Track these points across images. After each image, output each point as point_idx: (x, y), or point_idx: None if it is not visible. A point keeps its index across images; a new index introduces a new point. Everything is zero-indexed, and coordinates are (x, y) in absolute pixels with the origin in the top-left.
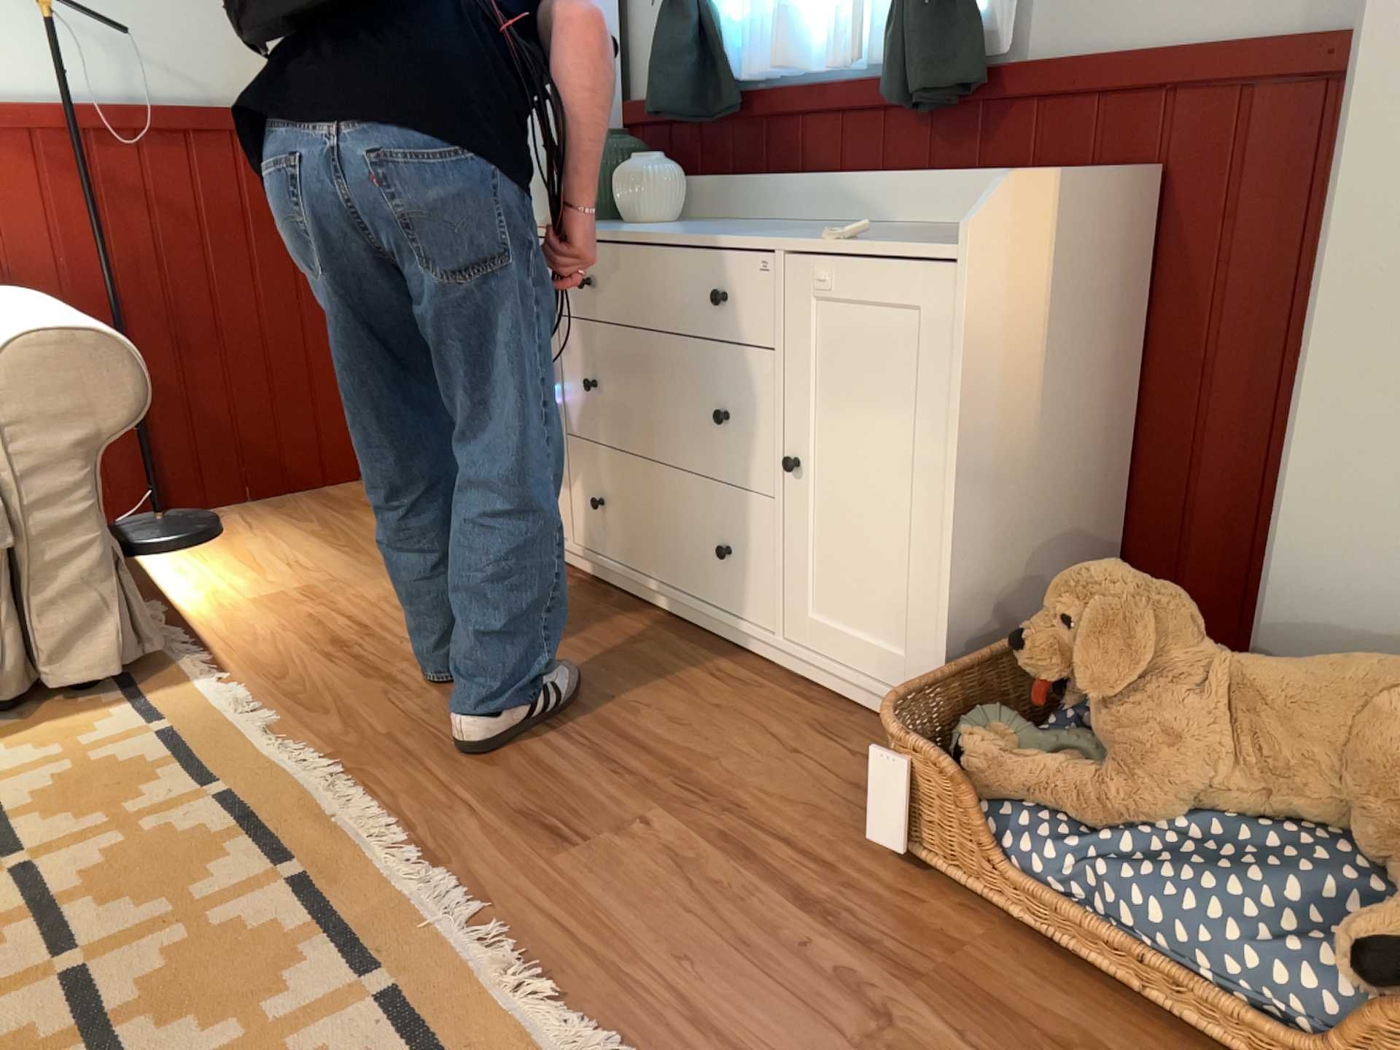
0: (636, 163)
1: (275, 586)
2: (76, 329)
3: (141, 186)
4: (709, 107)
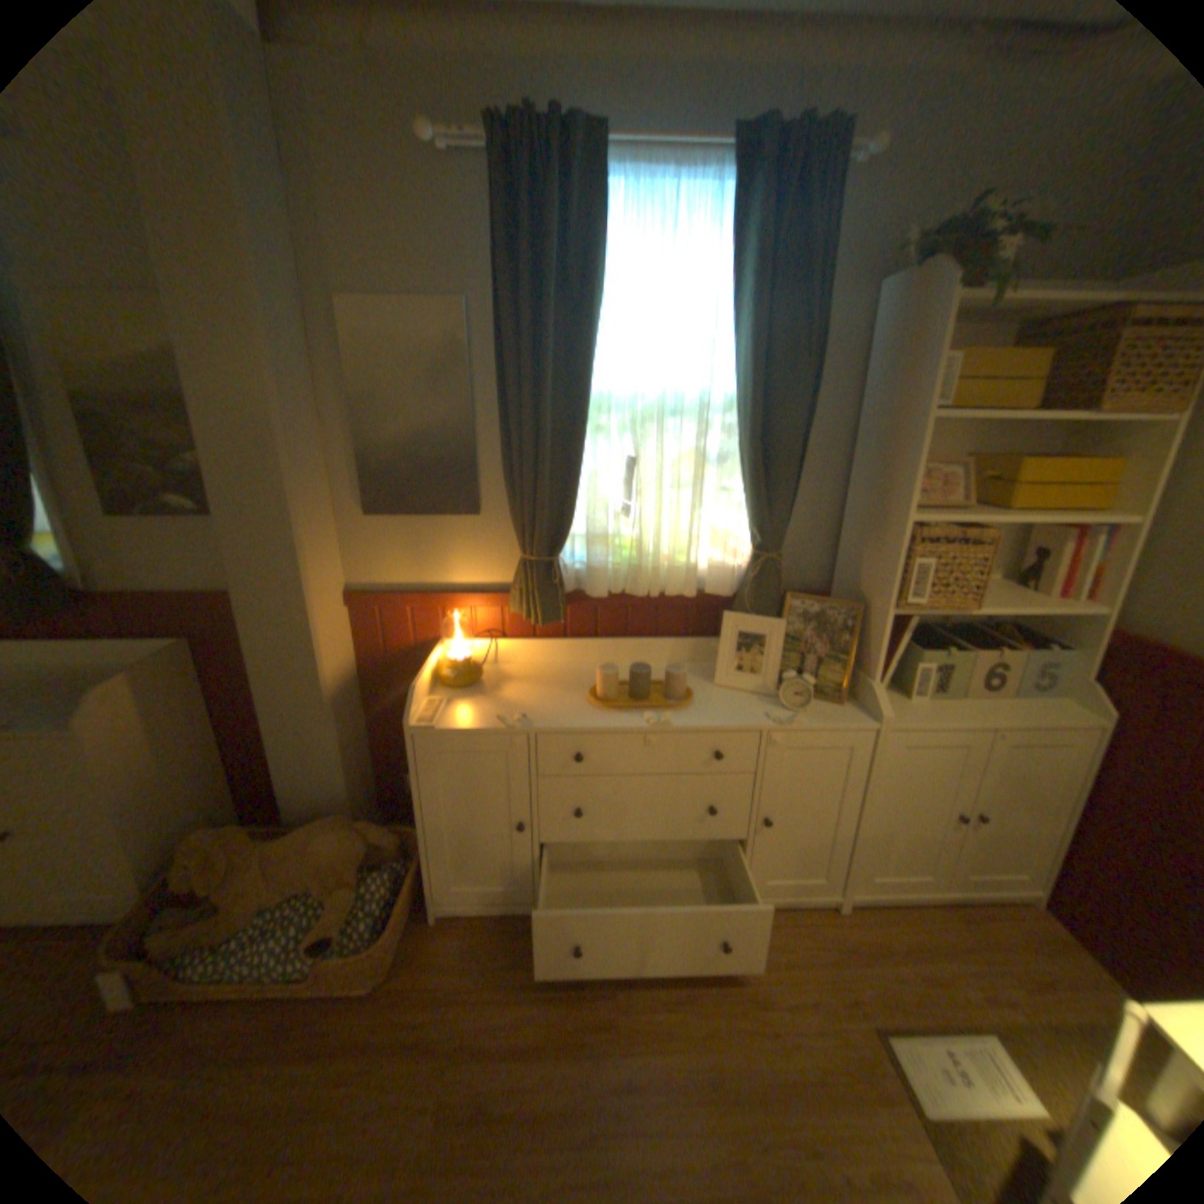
0: None
1: None
2: None
3: None
4: None
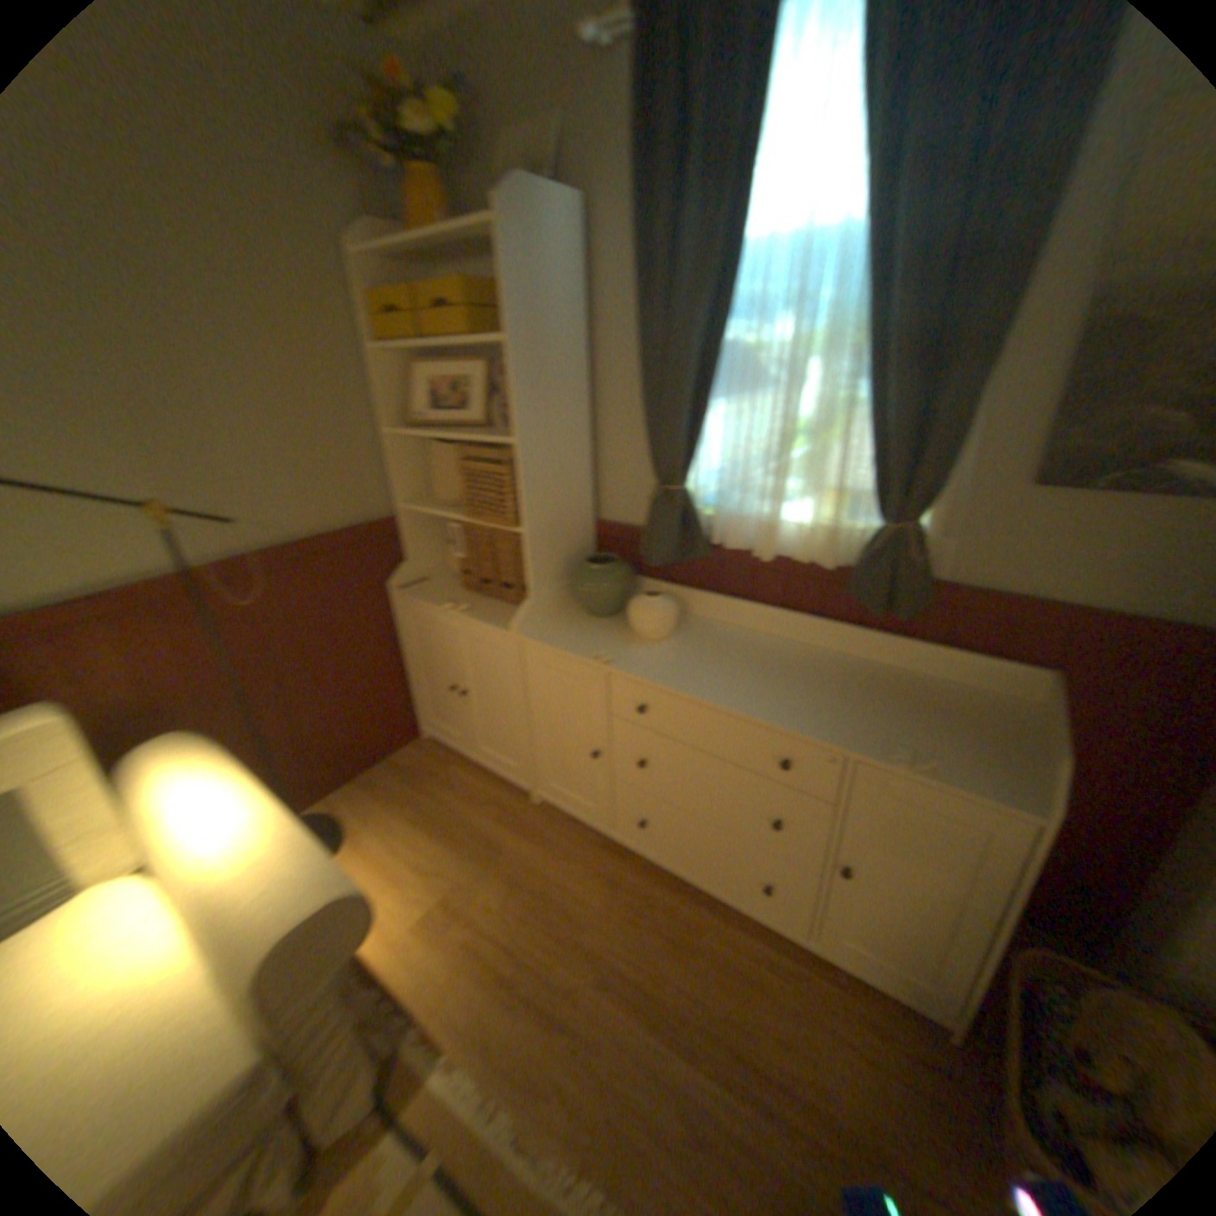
0: (651, 603)
1: (415, 904)
2: (311, 908)
3: (241, 611)
4: (684, 550)
